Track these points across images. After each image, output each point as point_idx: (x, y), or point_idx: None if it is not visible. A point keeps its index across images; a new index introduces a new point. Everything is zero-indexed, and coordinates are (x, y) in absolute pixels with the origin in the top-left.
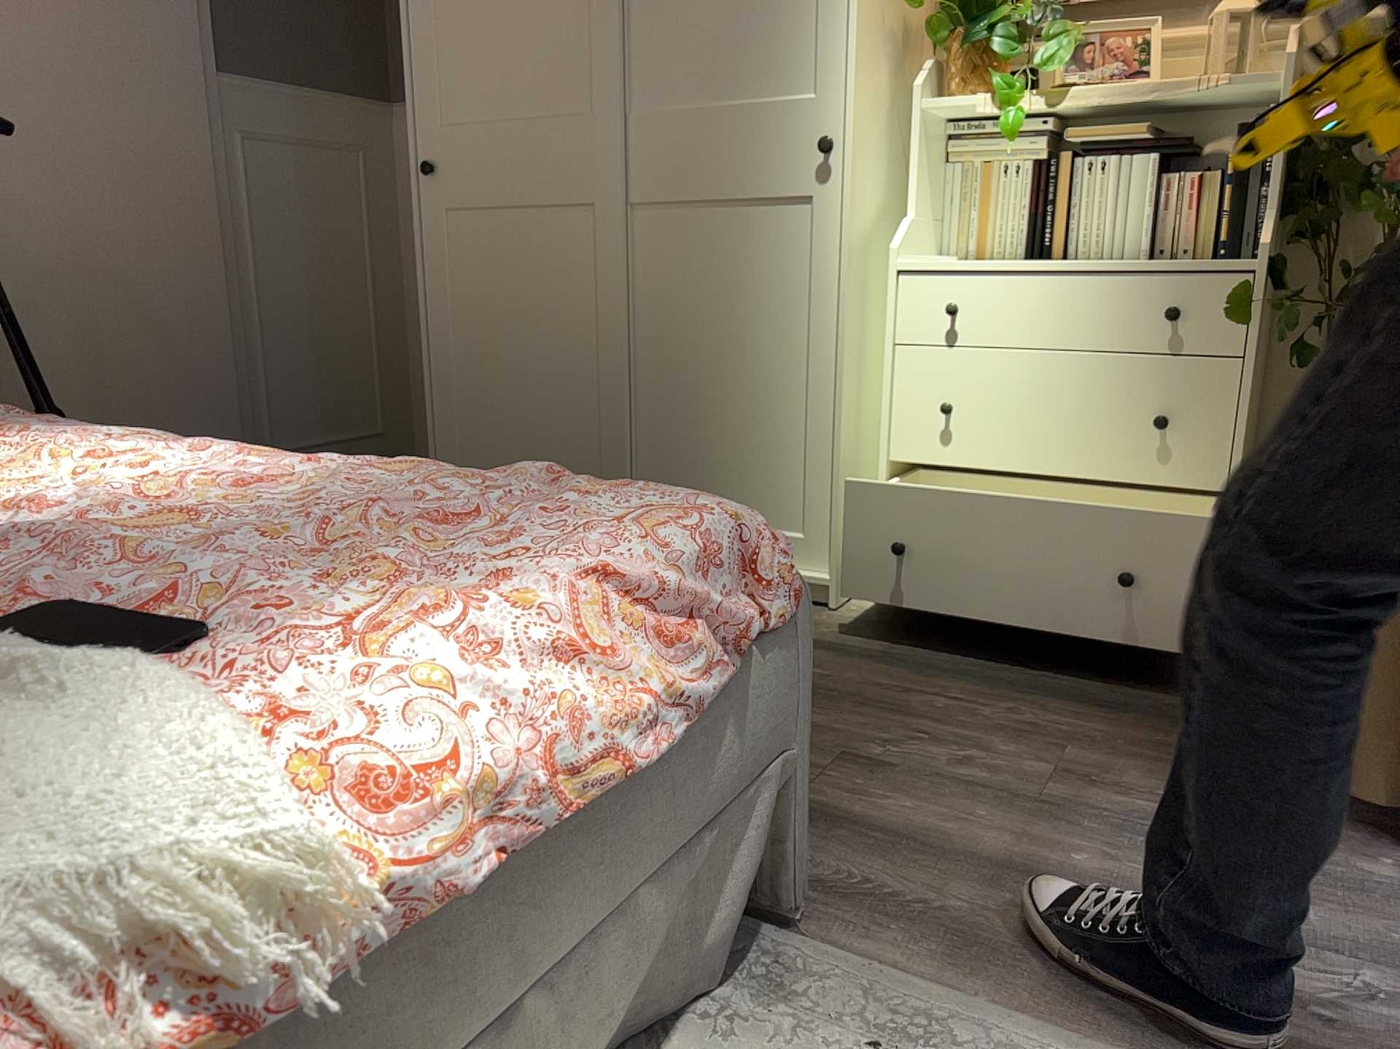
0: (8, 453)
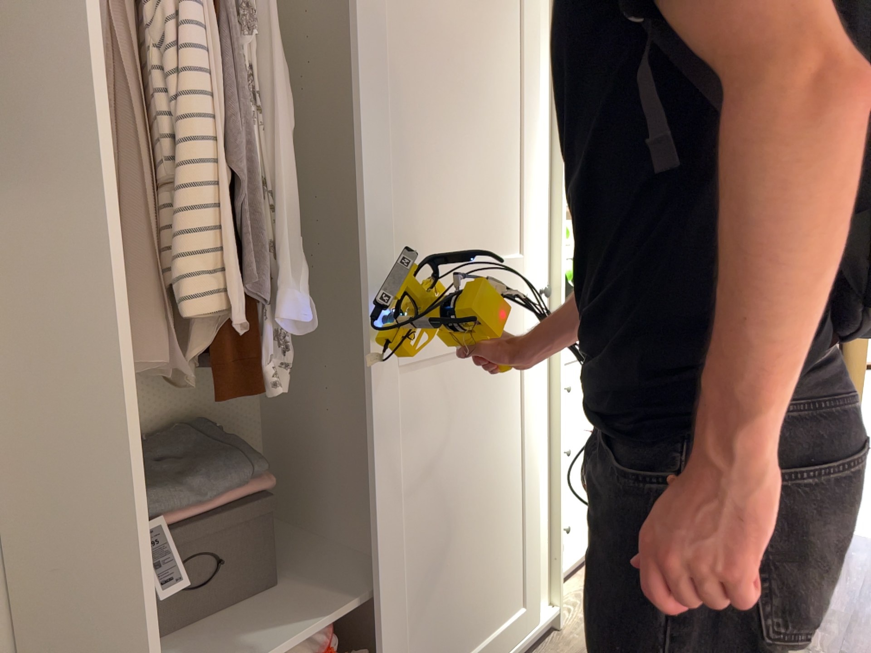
0: None
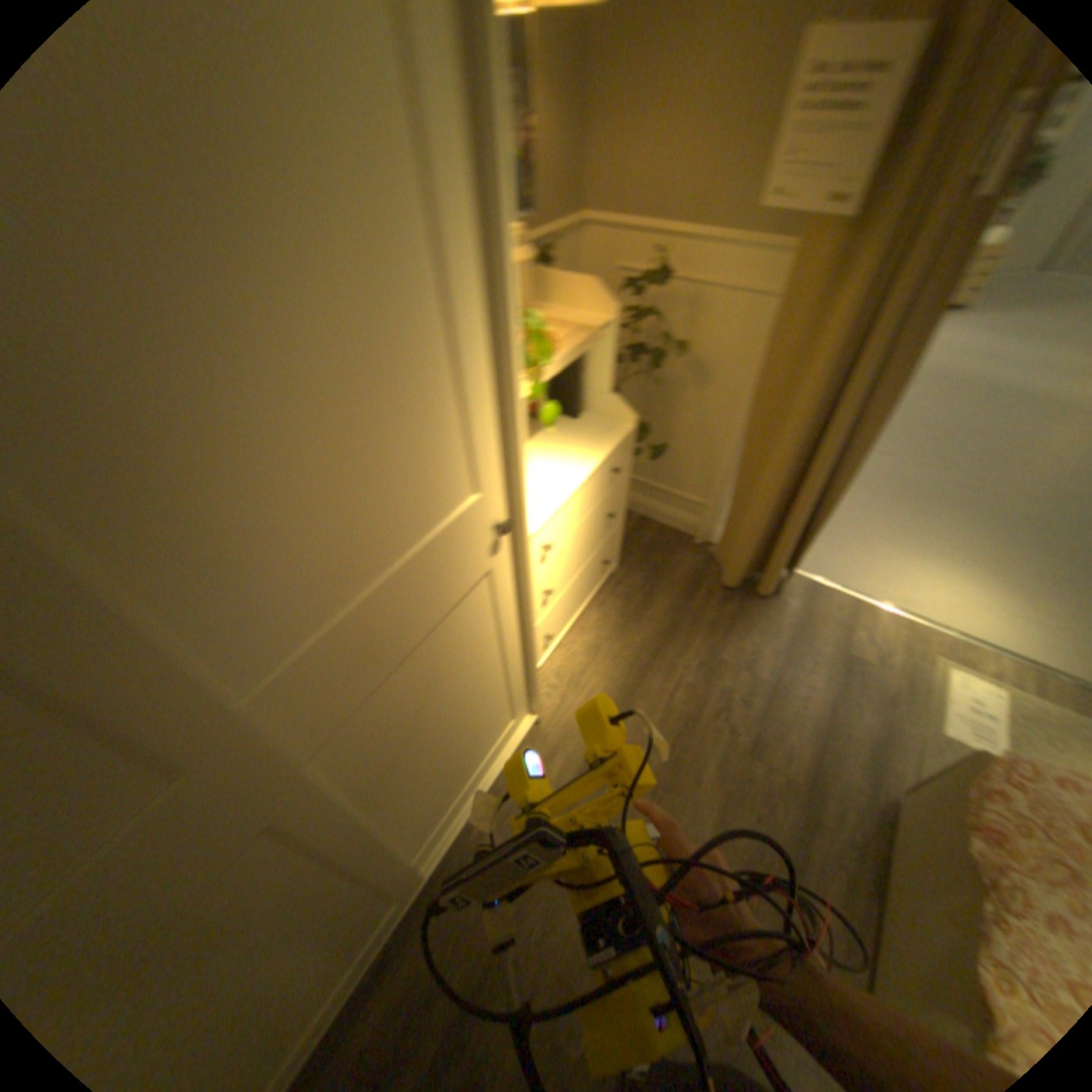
0: None
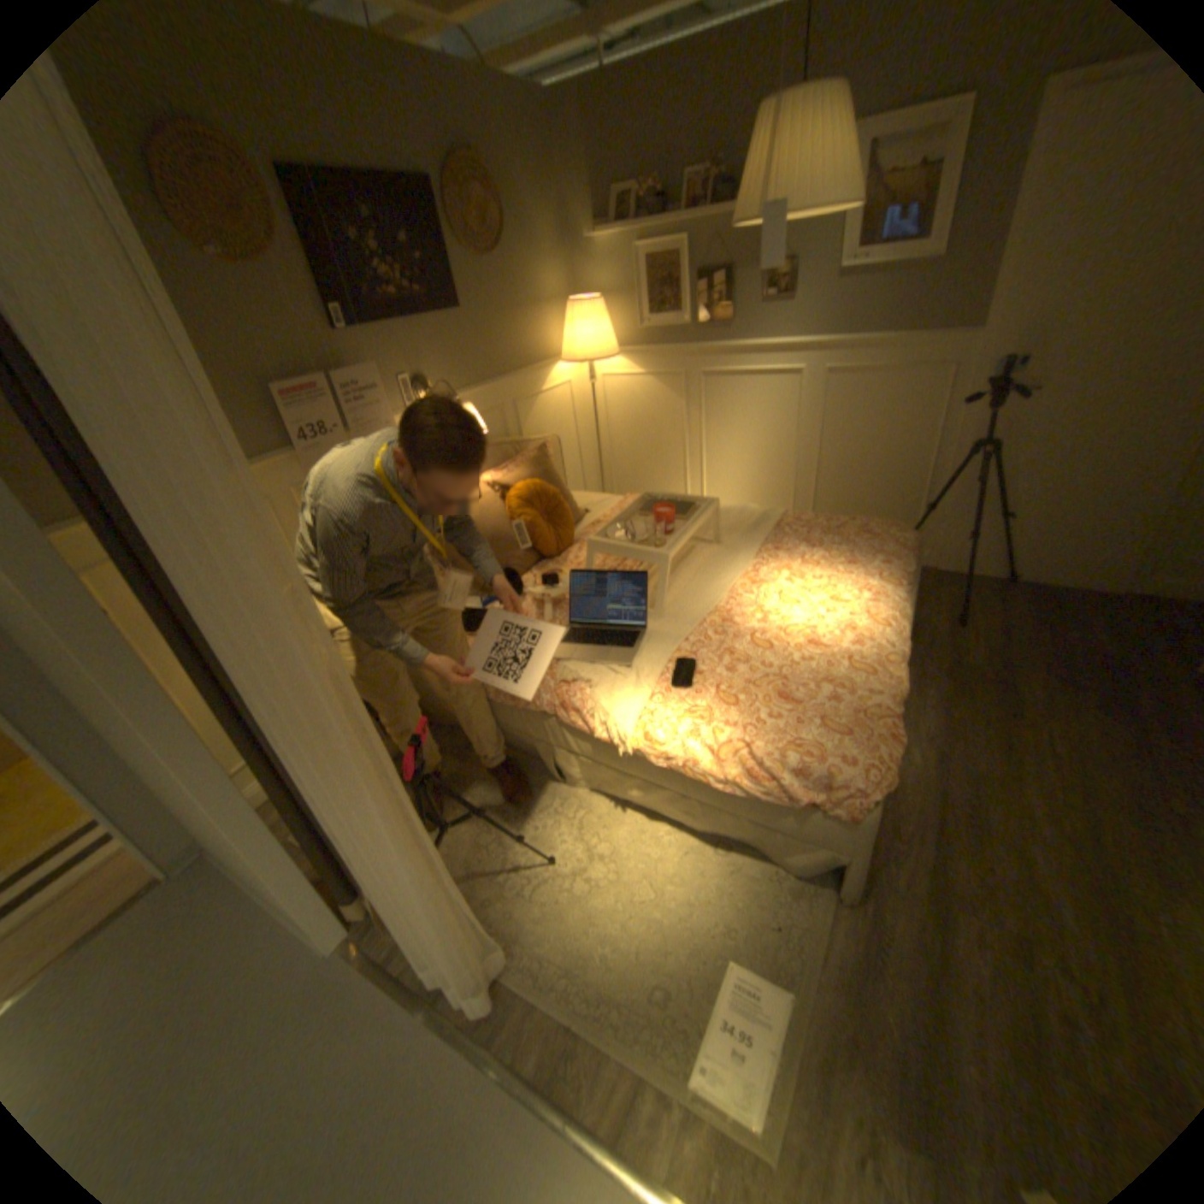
0: (835, 579)
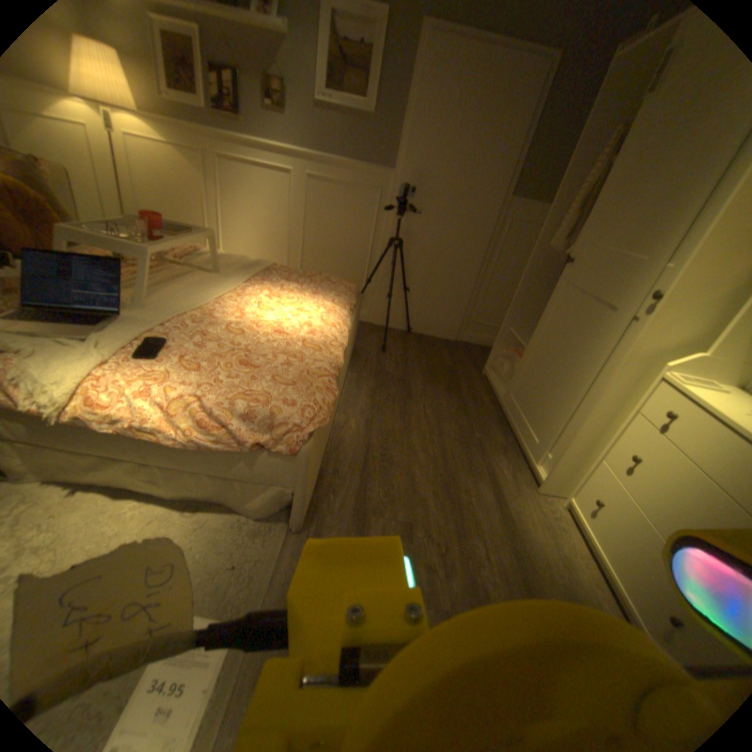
0: (301, 298)
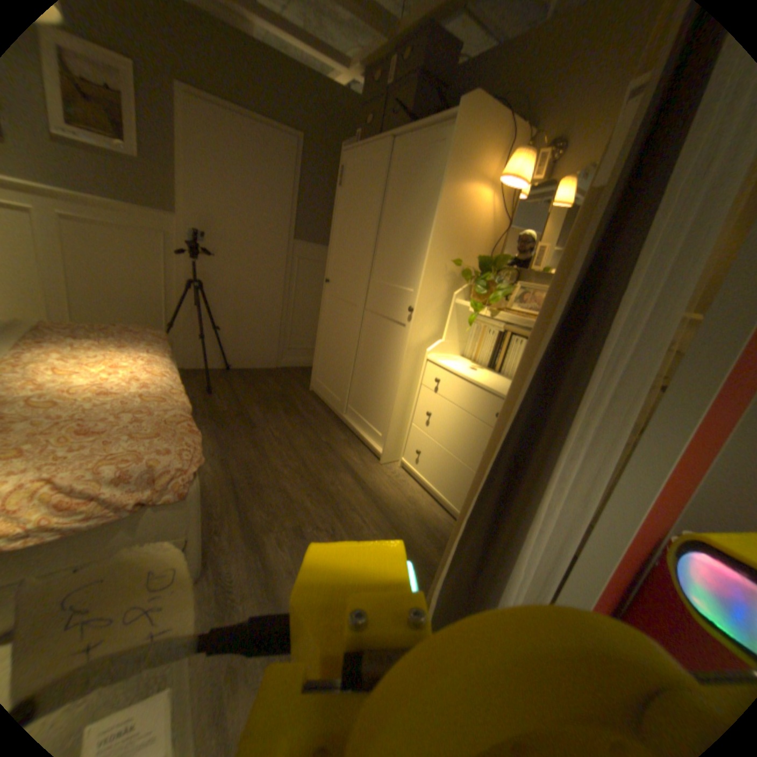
0: (109, 355)
